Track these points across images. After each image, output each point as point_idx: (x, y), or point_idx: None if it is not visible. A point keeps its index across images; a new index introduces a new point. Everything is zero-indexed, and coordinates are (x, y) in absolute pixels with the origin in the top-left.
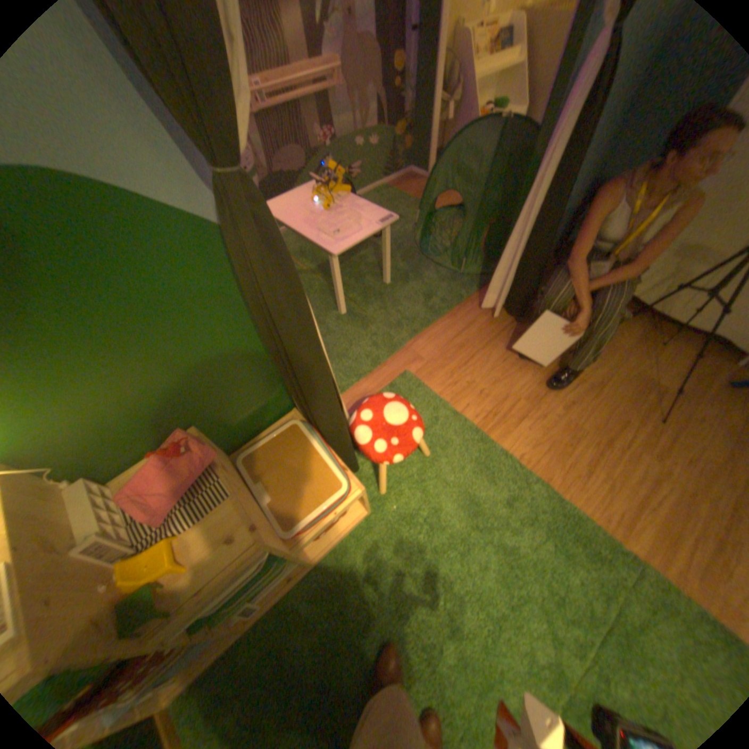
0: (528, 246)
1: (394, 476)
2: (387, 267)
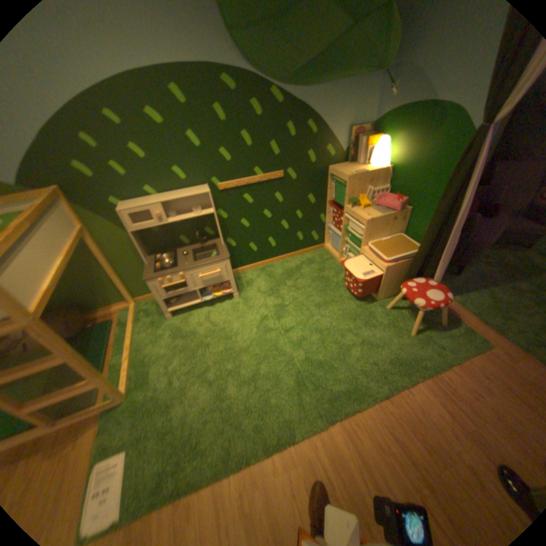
0: None
1: (396, 316)
2: None
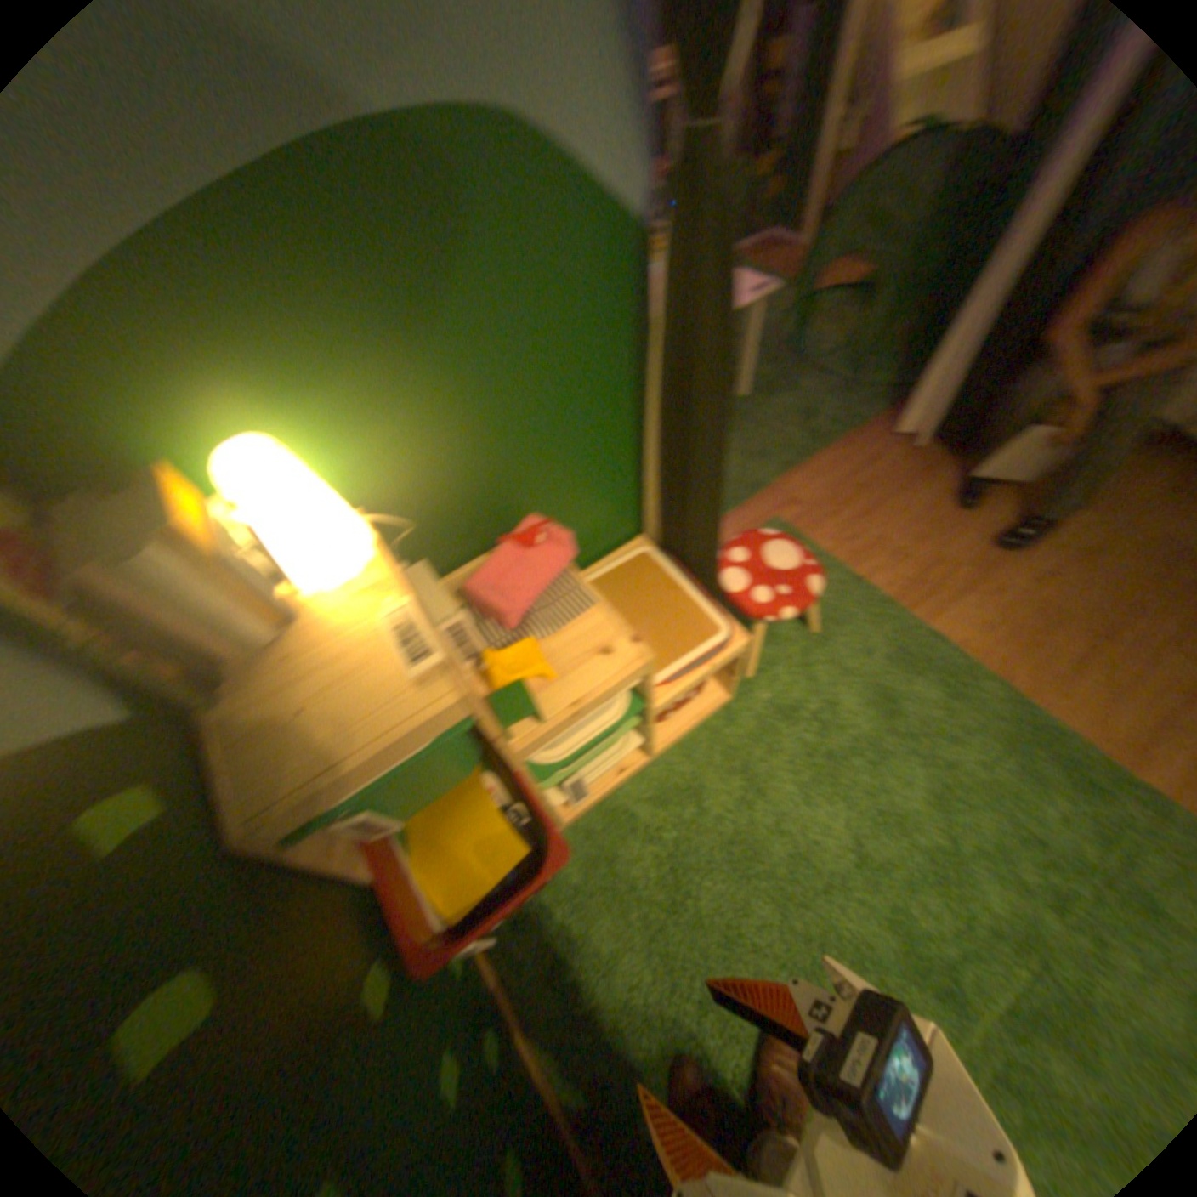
0: (985, 335)
1: (766, 656)
2: (743, 374)
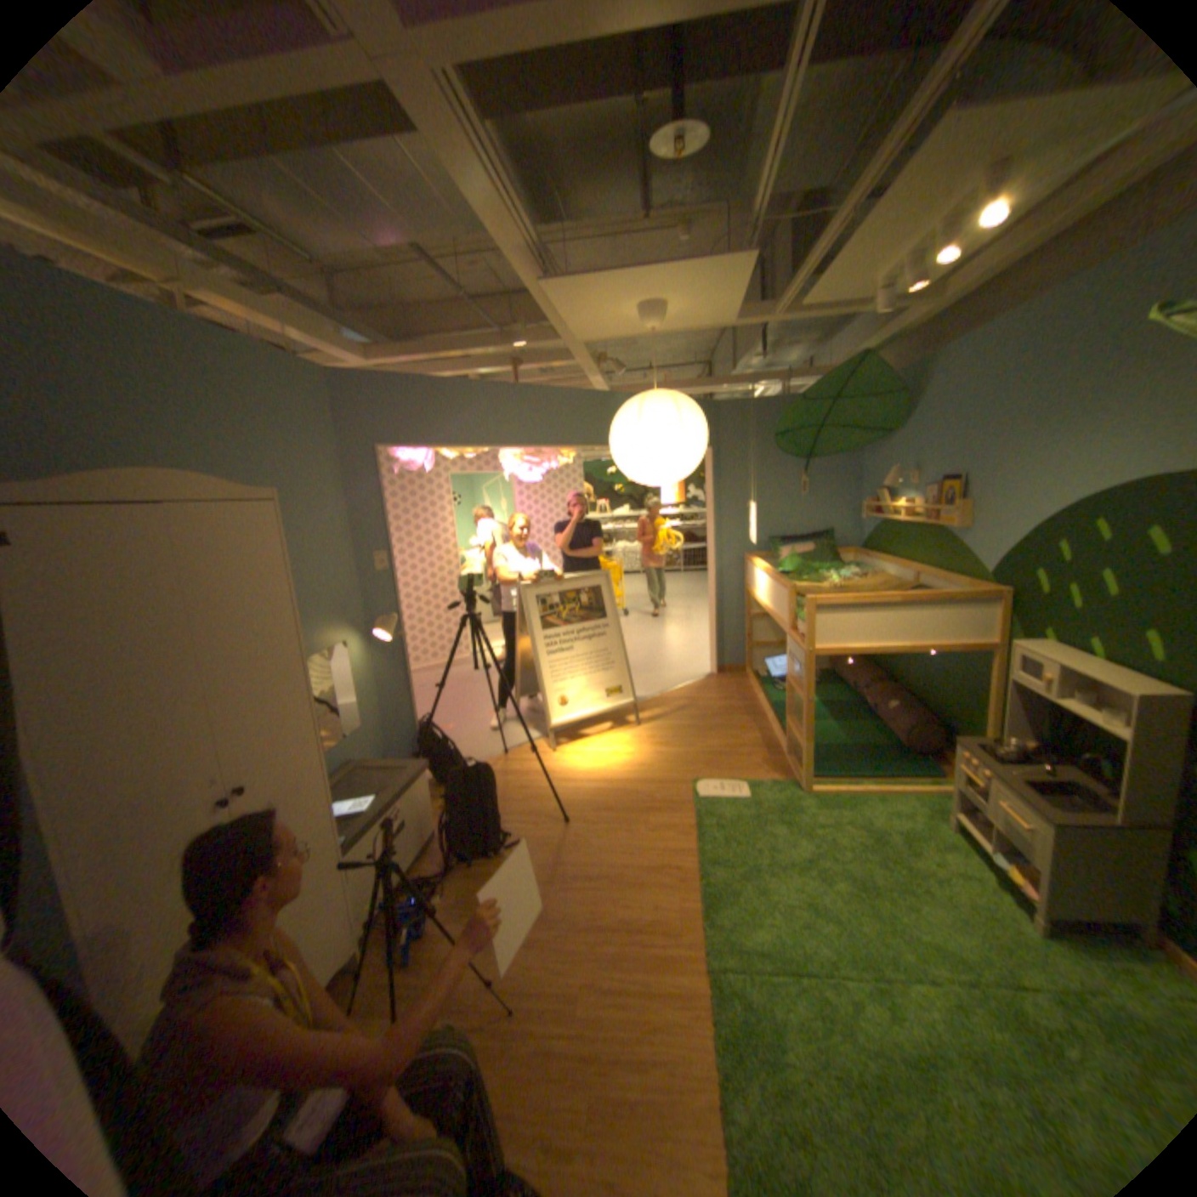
0: None
1: None
2: None
